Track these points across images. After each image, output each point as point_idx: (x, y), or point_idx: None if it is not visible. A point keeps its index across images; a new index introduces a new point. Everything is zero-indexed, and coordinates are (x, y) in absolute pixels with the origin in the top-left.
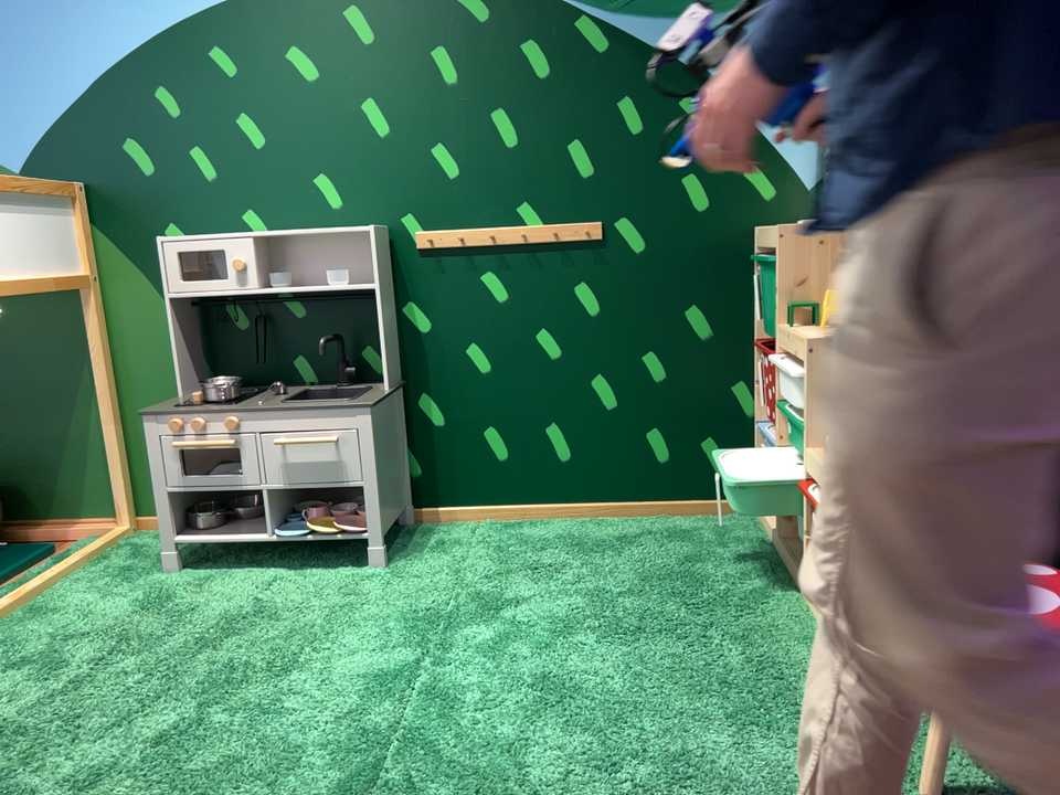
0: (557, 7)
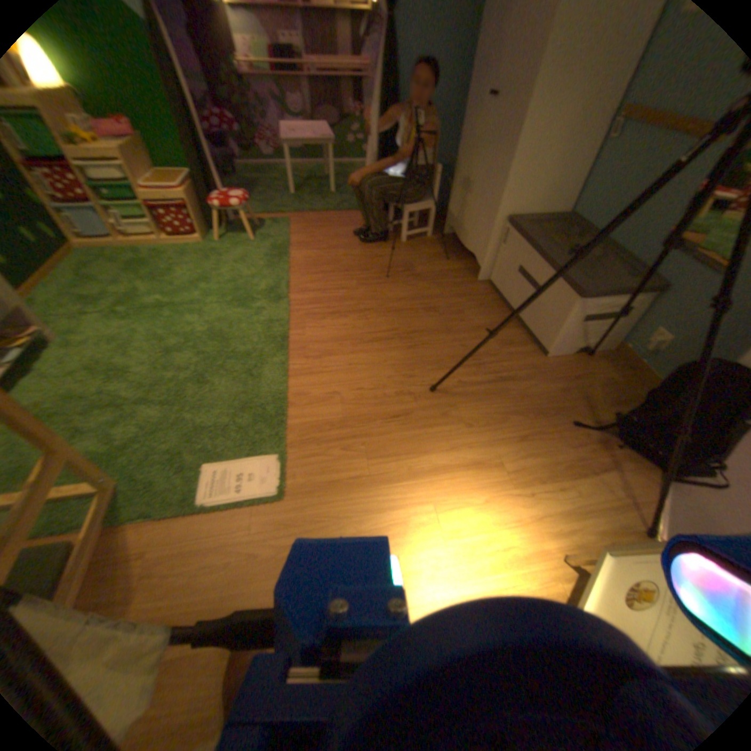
0: None
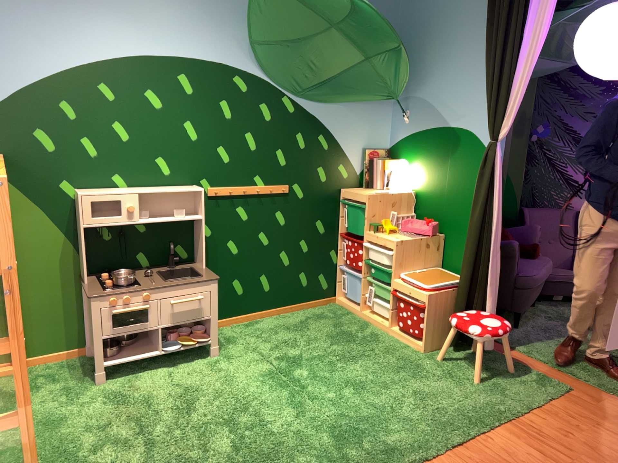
0: (276, 93)
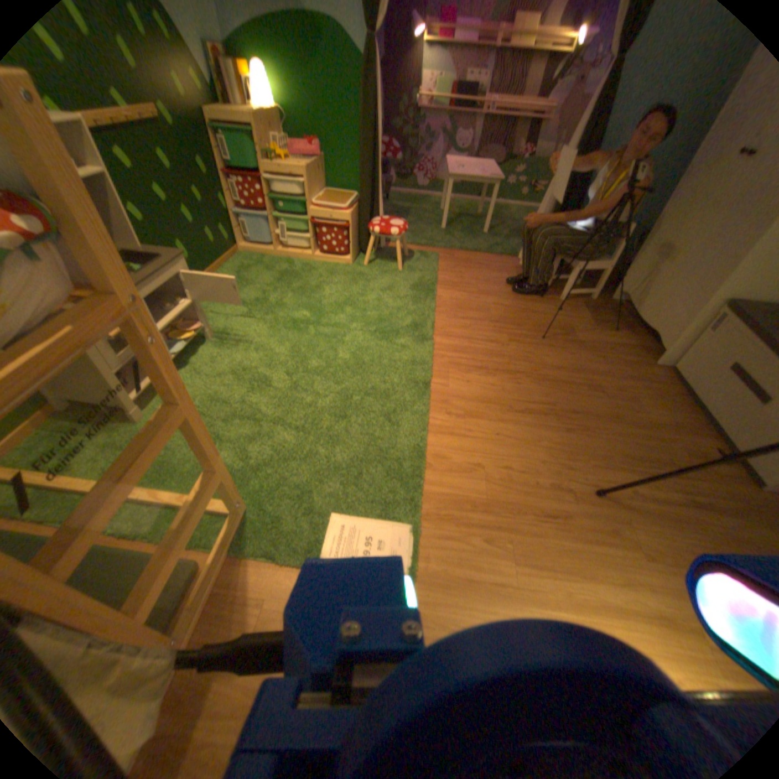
0: None
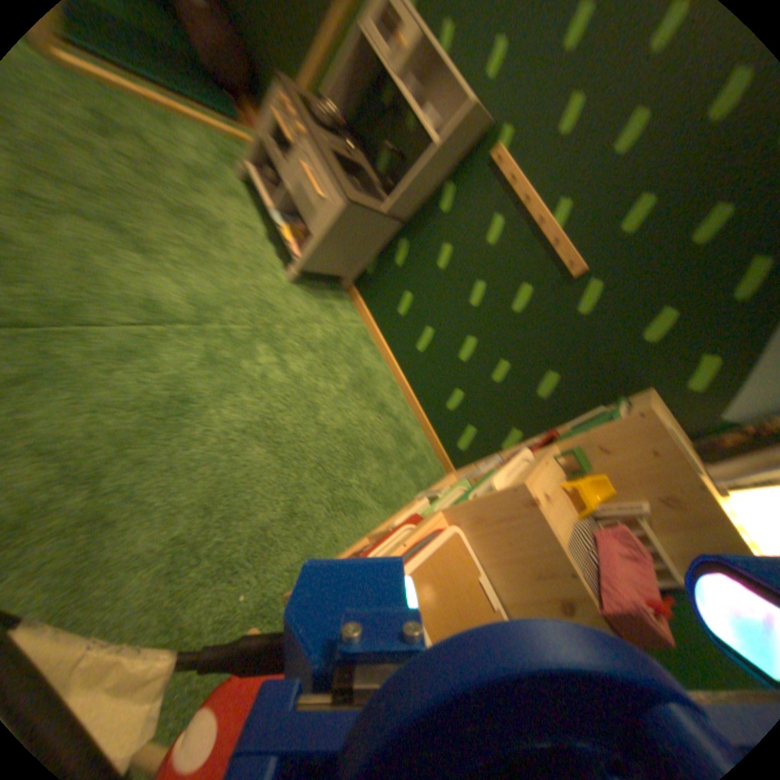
0: None
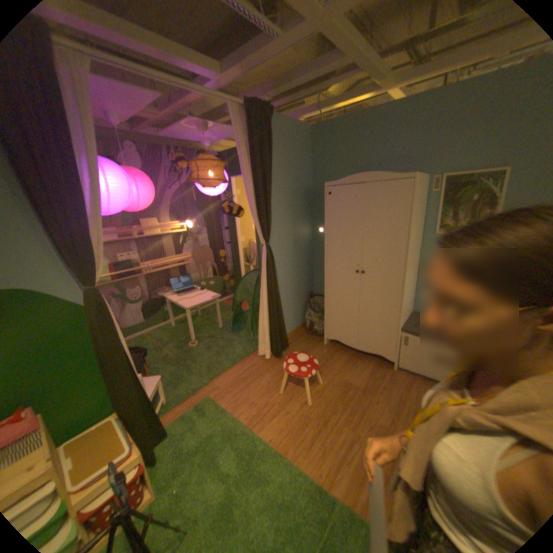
0: None
